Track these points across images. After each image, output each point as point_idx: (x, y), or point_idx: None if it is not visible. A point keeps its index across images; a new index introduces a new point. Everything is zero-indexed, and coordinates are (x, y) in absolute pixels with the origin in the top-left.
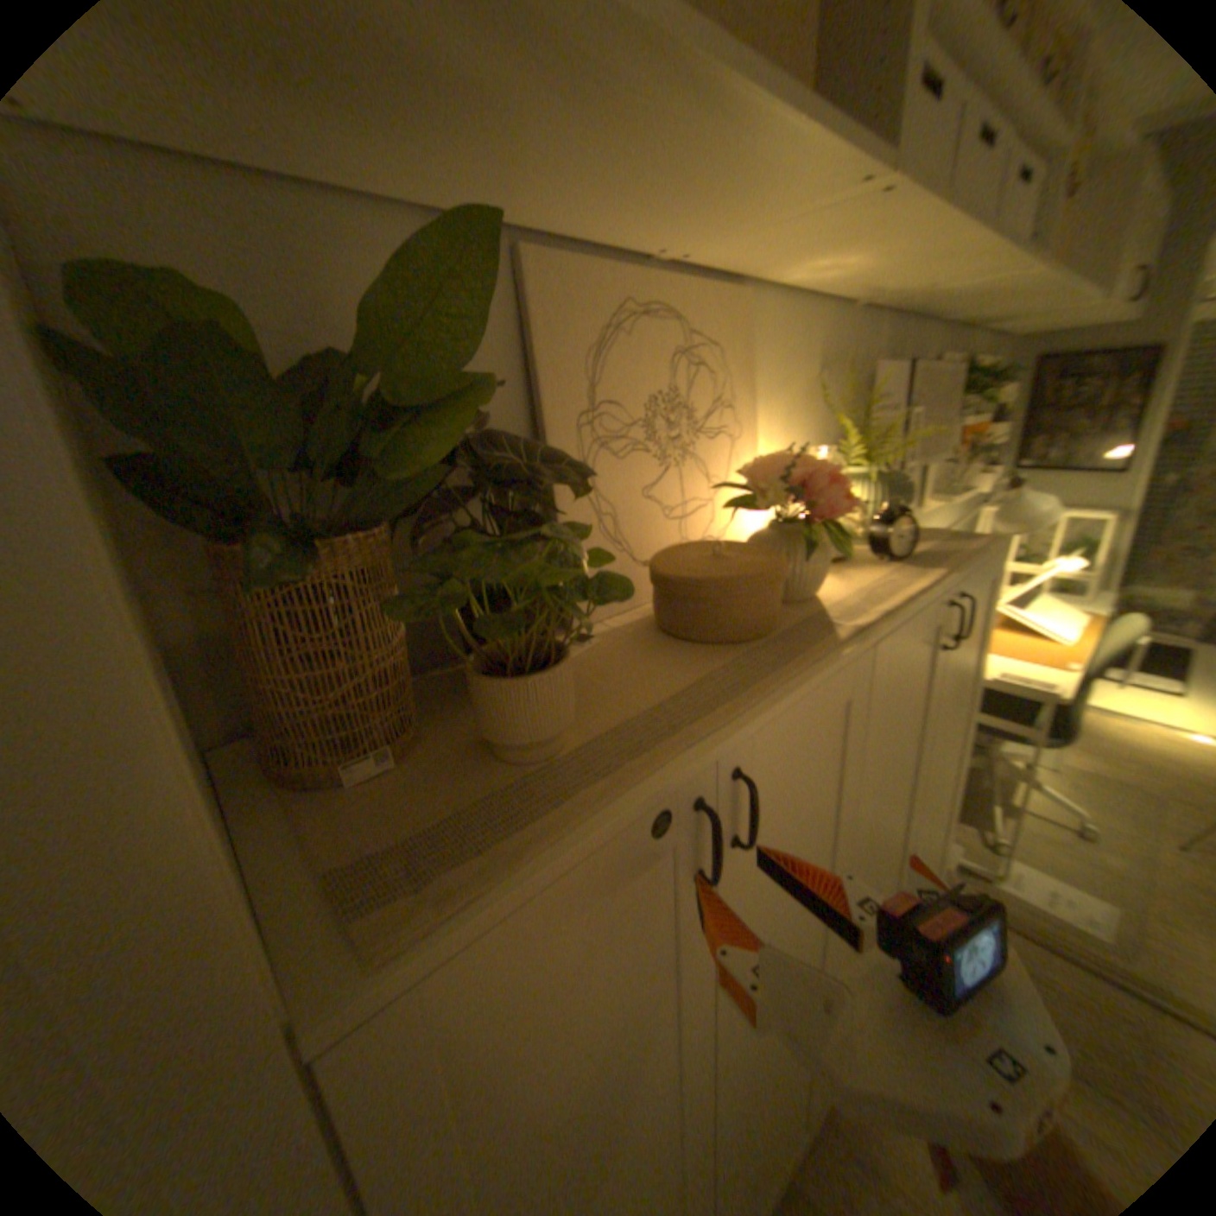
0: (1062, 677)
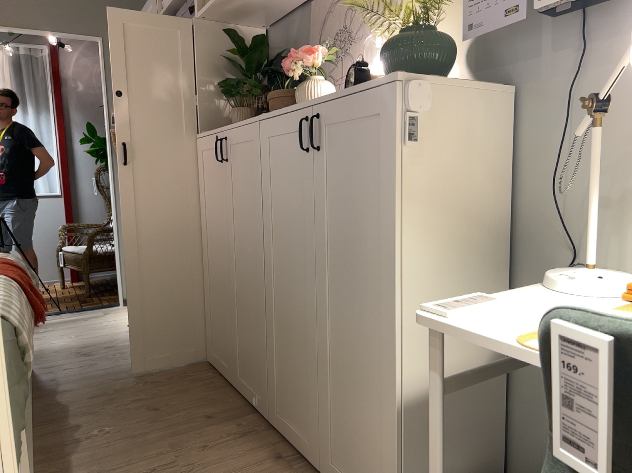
0: (503, 342)
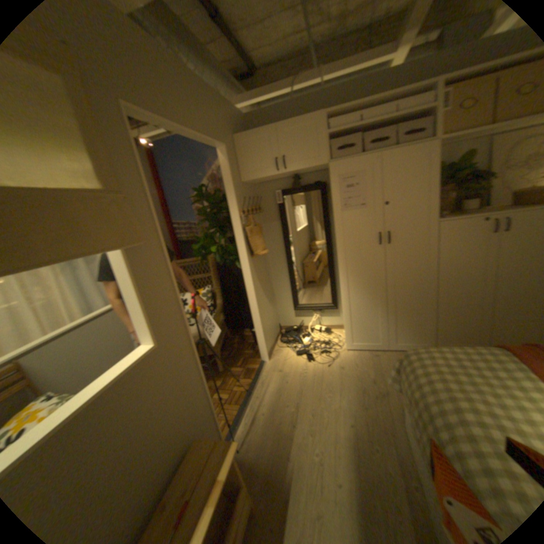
0: None
